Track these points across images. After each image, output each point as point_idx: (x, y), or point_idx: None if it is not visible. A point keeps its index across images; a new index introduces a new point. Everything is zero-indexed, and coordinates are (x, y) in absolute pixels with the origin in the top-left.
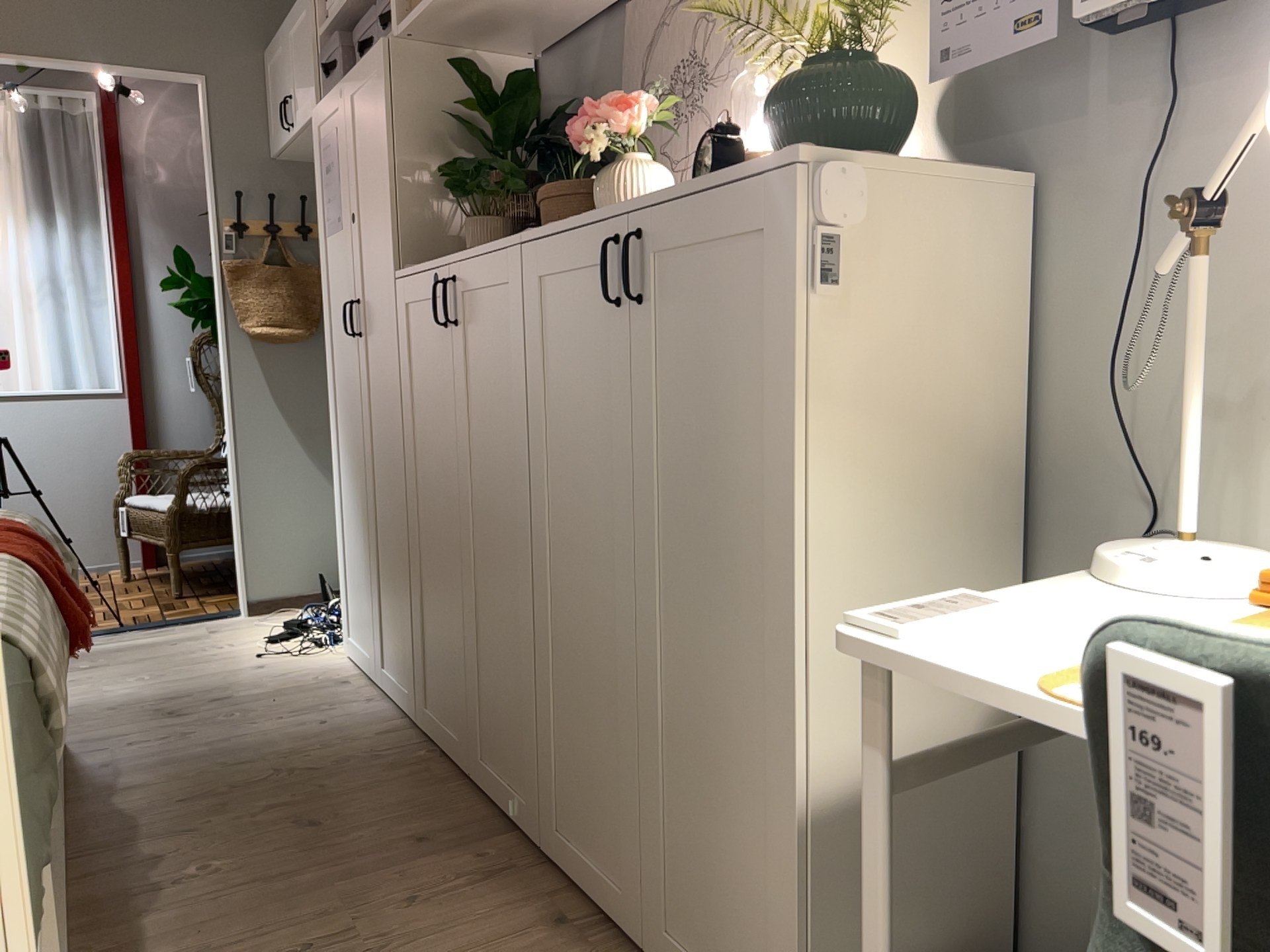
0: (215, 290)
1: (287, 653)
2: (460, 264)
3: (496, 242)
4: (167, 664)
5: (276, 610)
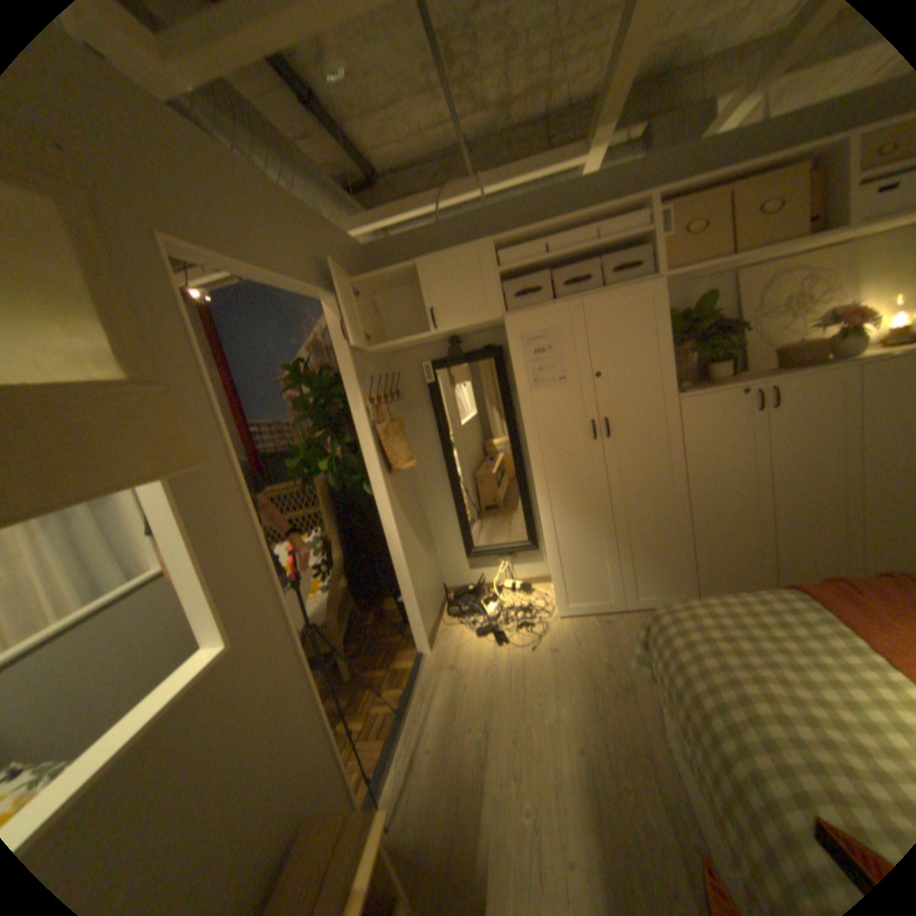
0: (363, 449)
1: (534, 640)
2: (785, 381)
3: (819, 368)
4: (512, 692)
5: (435, 639)
